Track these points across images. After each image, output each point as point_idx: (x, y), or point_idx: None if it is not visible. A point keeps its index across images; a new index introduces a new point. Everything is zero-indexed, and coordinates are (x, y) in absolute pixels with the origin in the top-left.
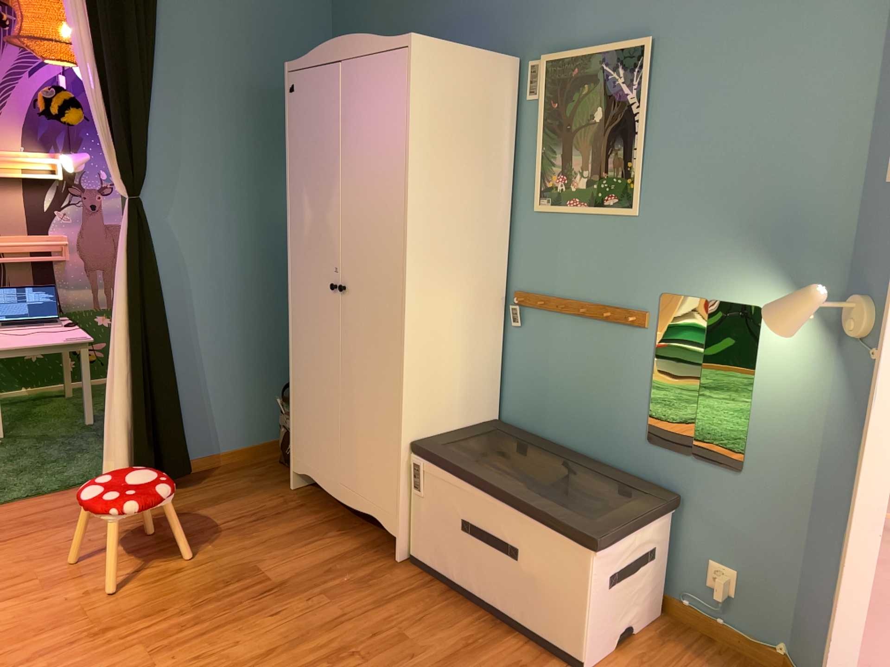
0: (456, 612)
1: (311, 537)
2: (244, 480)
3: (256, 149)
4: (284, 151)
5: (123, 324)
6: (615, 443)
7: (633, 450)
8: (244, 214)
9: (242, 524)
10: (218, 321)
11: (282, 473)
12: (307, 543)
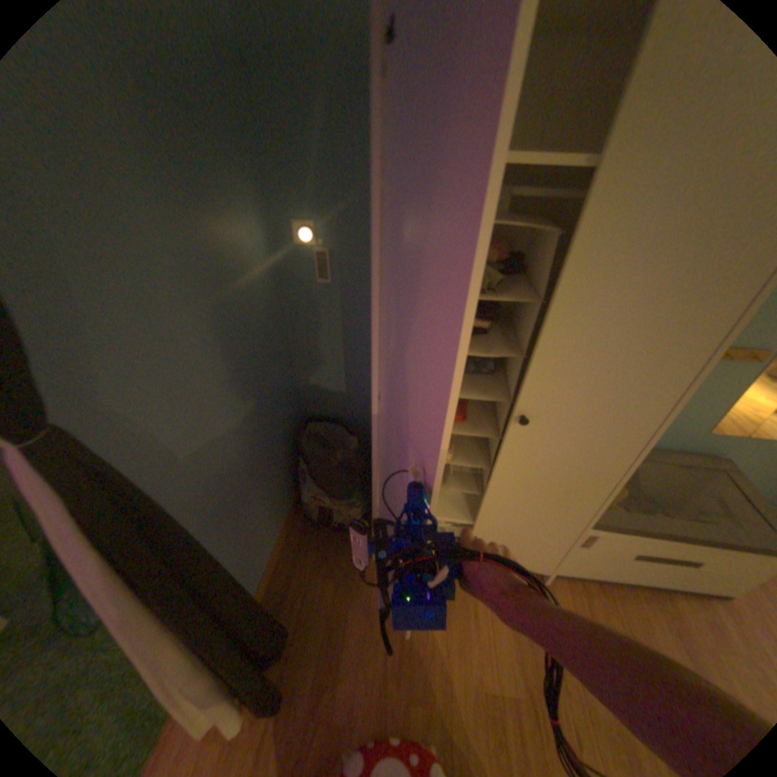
0: (632, 603)
1: (467, 607)
2: (323, 579)
3: (181, 172)
4: (214, 166)
5: (155, 627)
6: (678, 436)
7: (695, 437)
8: (205, 307)
9: (404, 644)
10: (228, 469)
11: (342, 542)
12: (476, 618)
